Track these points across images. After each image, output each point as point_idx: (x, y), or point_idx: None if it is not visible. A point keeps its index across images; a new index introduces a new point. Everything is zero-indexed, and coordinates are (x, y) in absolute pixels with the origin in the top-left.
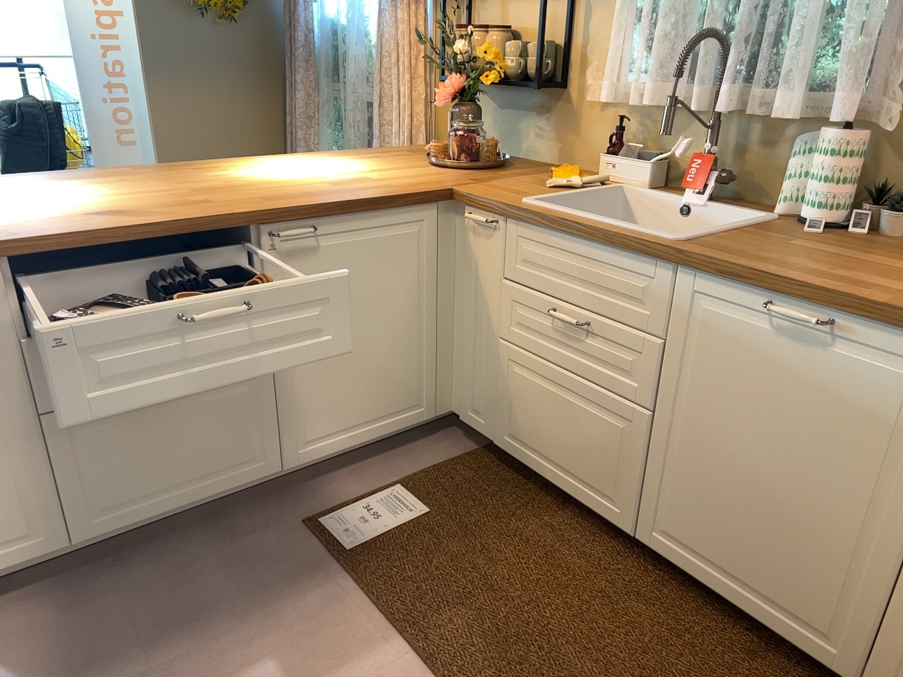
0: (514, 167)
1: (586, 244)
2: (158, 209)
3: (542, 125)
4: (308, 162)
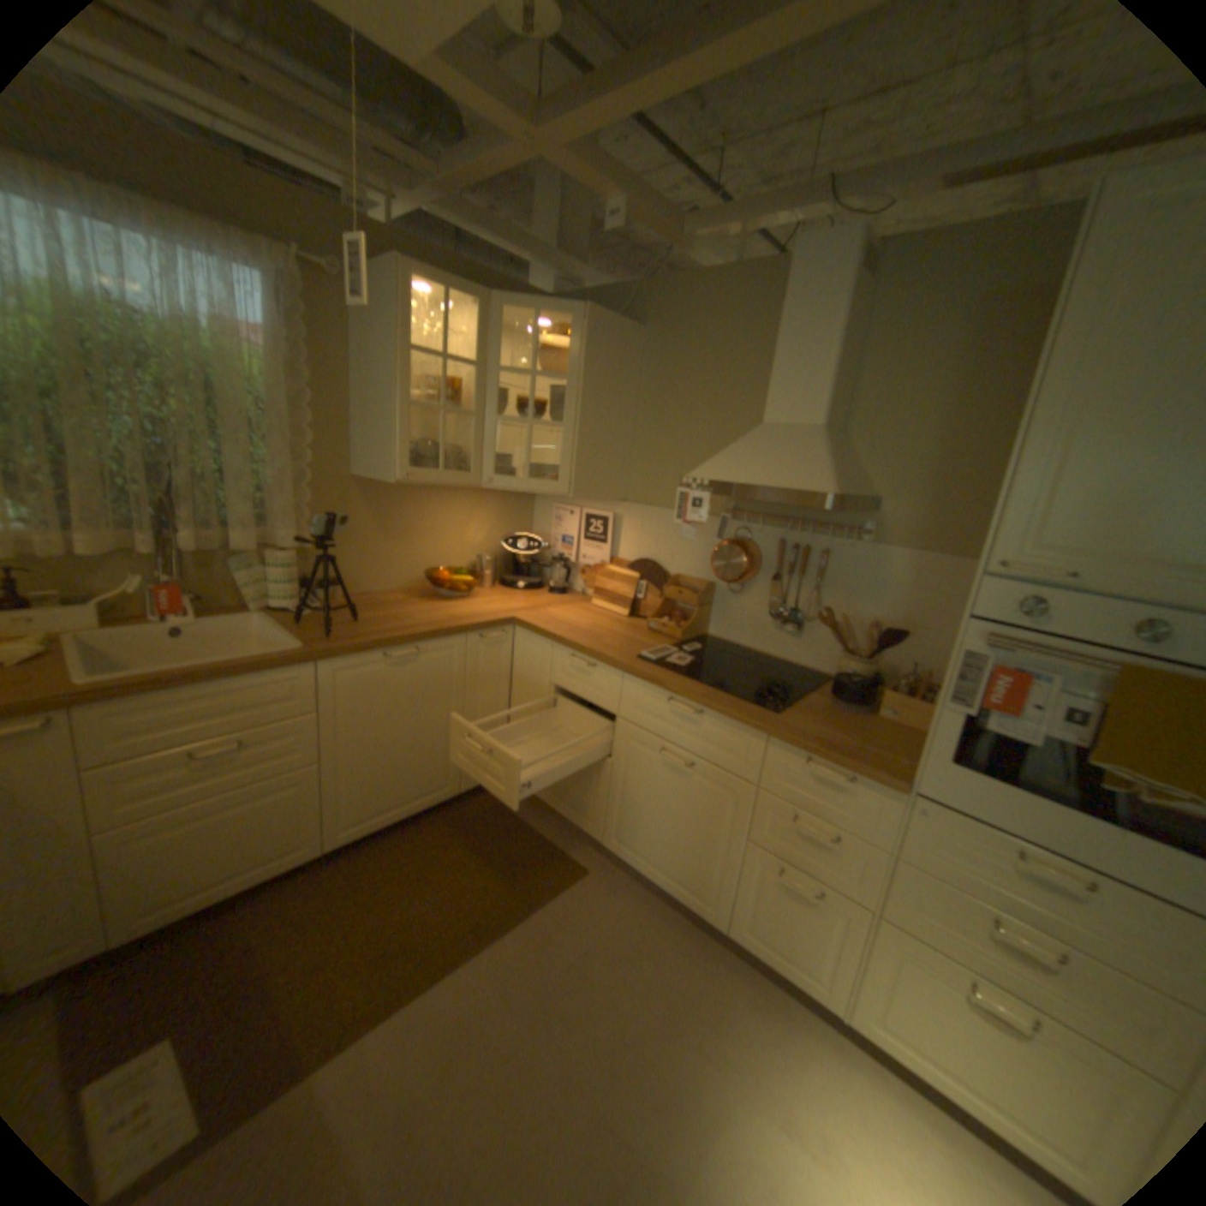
0: None
1: (217, 686)
2: None
3: None
4: None
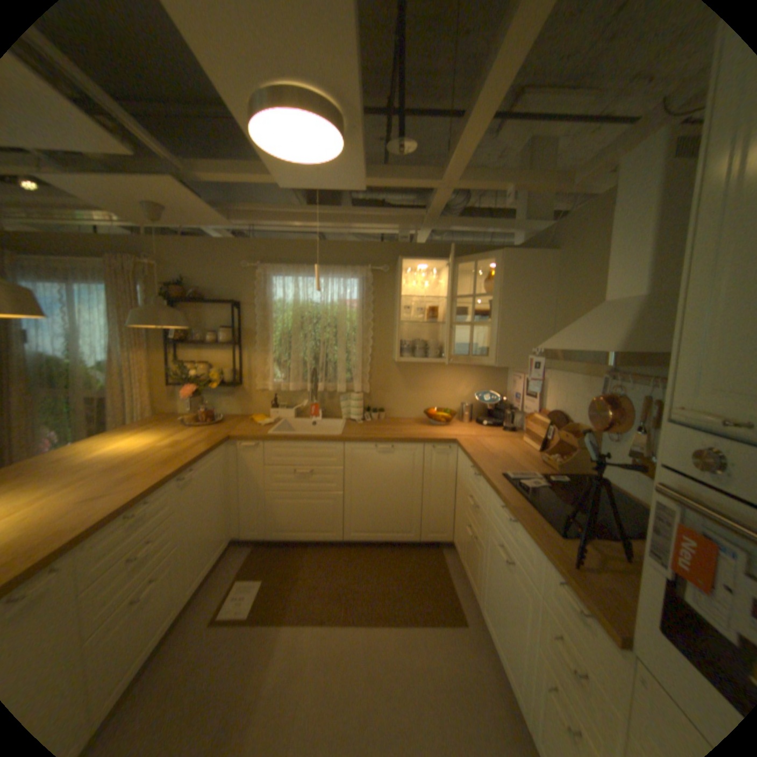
0: (228, 419)
1: (307, 443)
2: (118, 486)
3: (231, 399)
4: (118, 439)
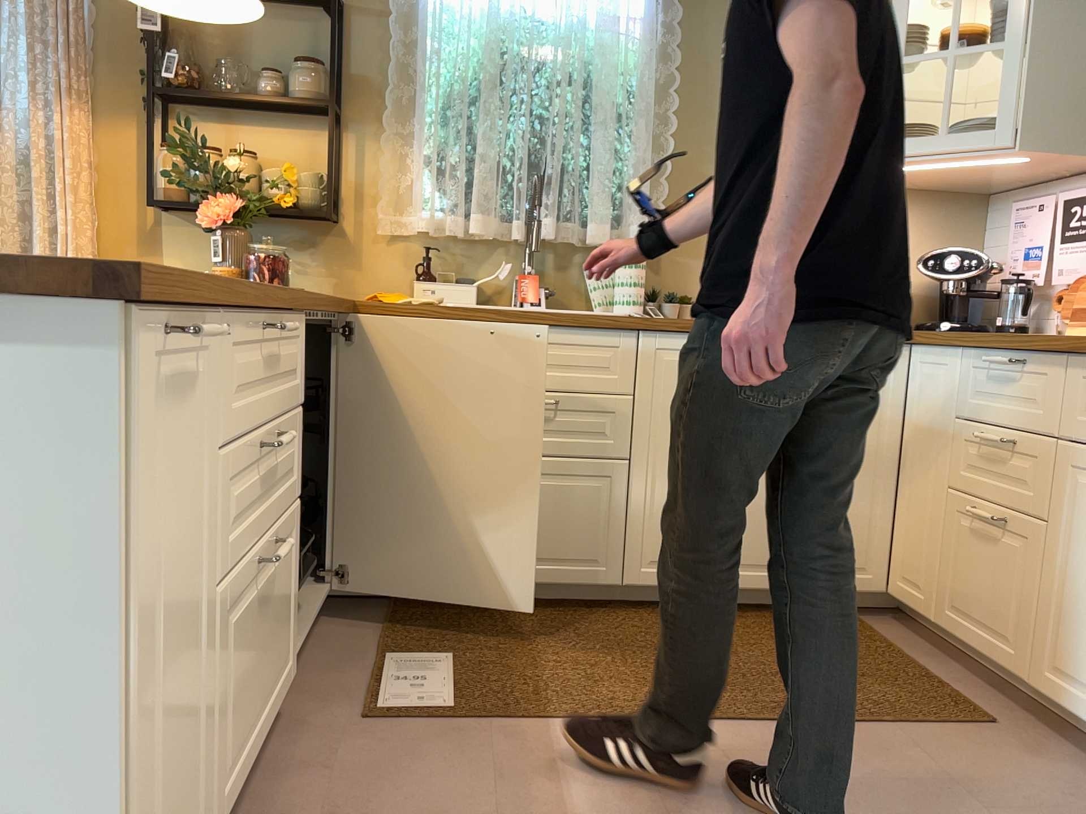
0: None
1: (547, 331)
2: None
3: (309, 259)
4: None
